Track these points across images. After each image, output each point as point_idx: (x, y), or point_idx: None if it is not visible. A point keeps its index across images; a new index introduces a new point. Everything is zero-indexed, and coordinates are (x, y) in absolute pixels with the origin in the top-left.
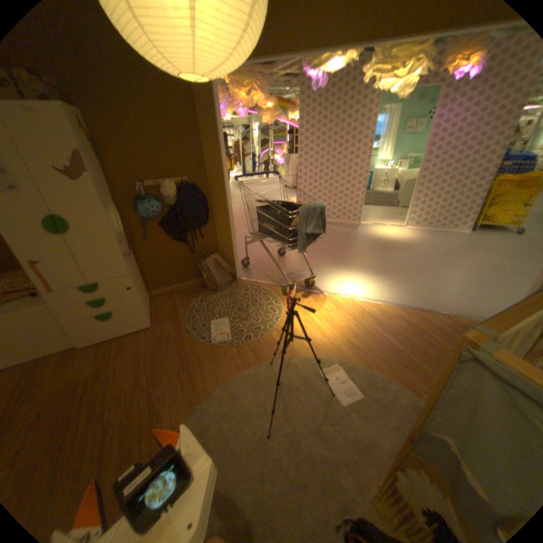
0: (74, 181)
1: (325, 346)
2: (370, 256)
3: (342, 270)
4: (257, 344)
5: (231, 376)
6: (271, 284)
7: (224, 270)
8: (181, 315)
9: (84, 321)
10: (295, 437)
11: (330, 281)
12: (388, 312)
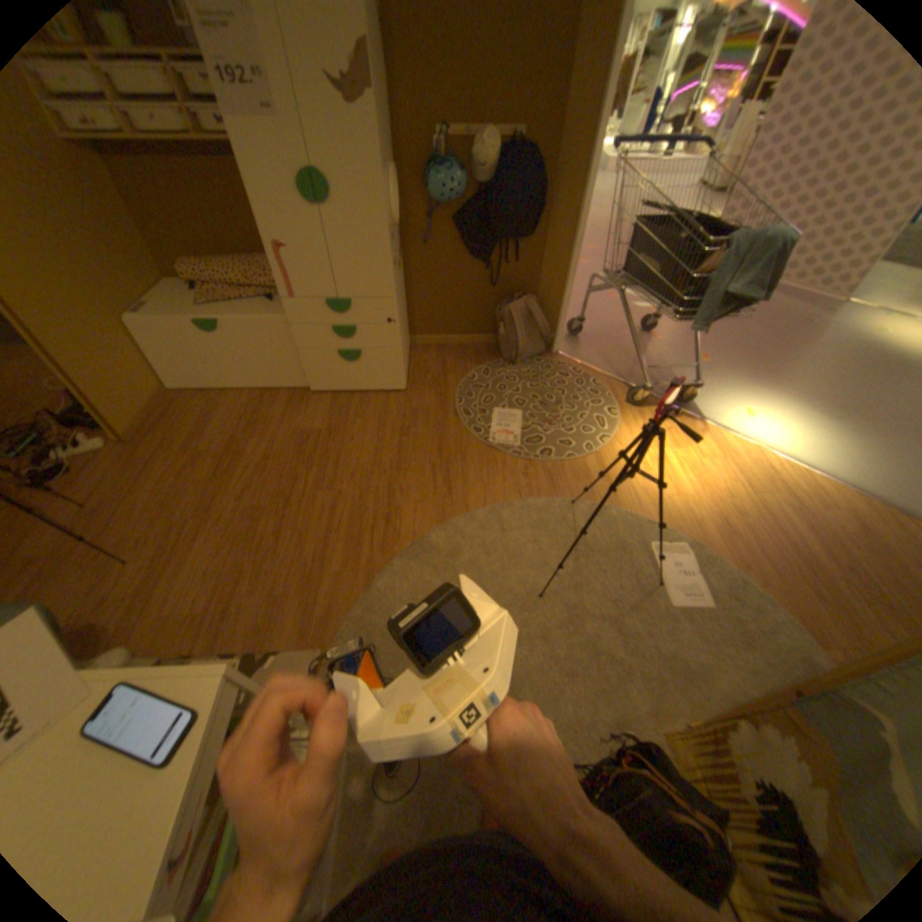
0: (350, 107)
1: (675, 510)
2: (841, 378)
3: (762, 390)
4: (557, 466)
5: (506, 498)
6: (611, 378)
7: (535, 330)
8: (450, 385)
9: (325, 355)
10: (579, 613)
11: (727, 404)
12: (830, 494)
